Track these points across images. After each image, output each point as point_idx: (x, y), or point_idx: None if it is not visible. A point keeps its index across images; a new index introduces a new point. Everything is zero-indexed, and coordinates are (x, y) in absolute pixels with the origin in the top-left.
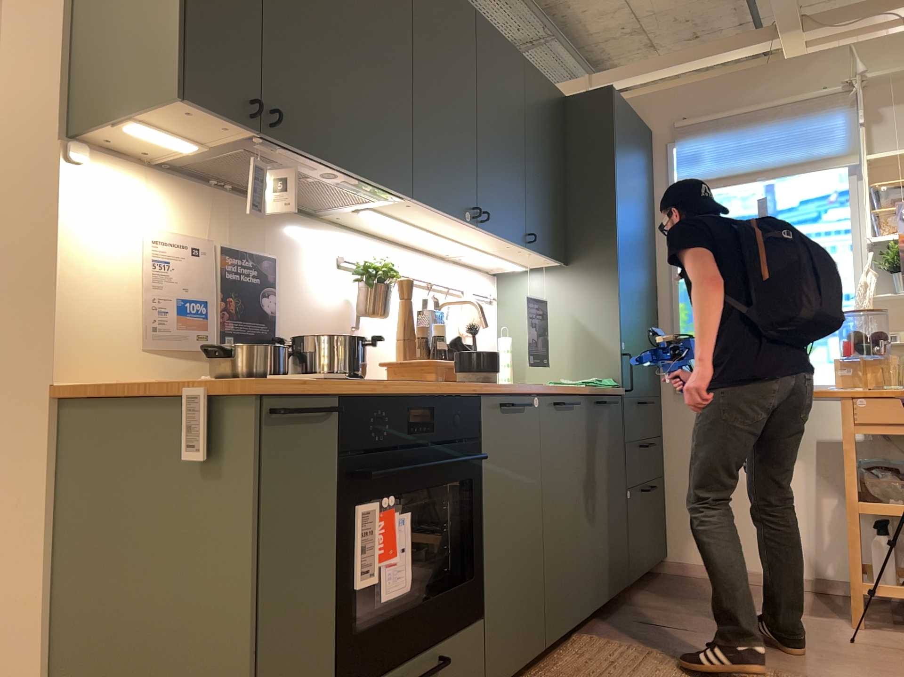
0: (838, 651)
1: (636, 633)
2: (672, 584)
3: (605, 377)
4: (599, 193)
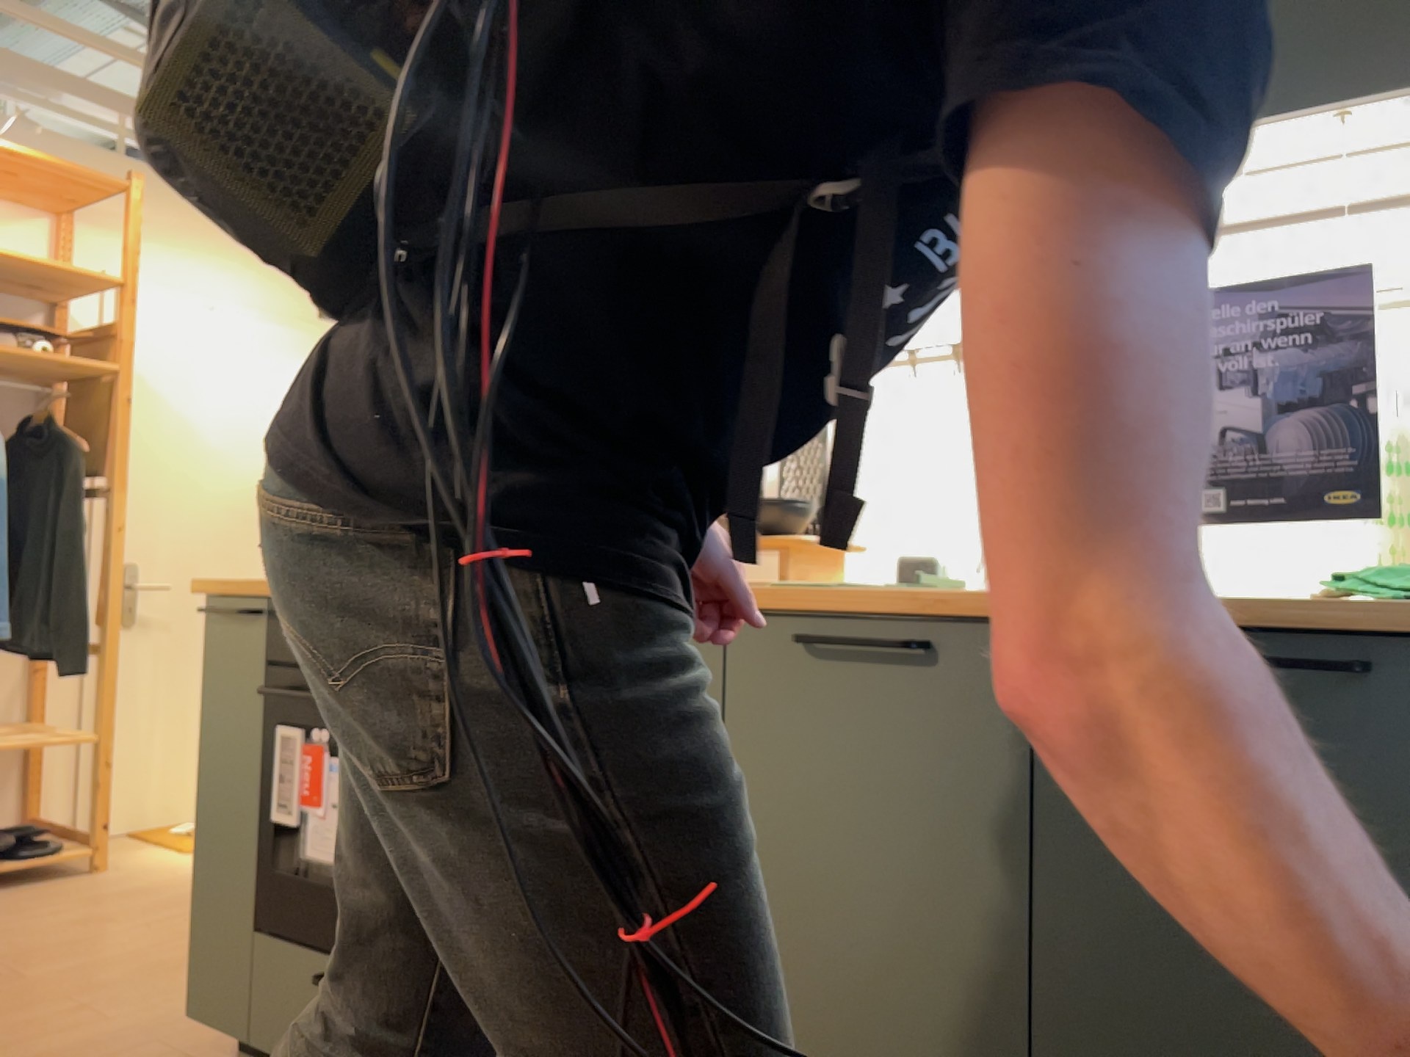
0: None
1: None
2: None
3: None
4: None
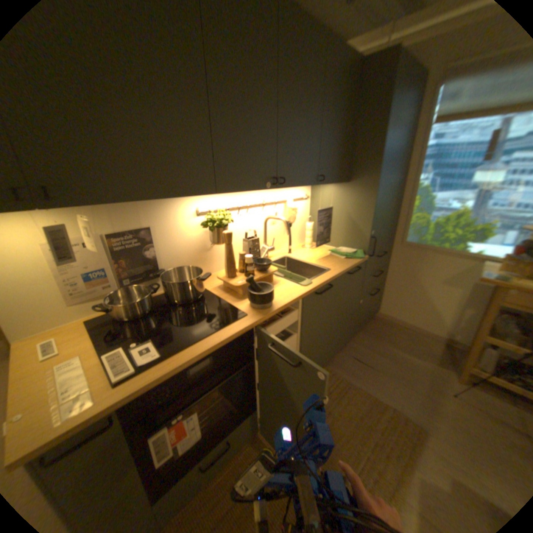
0: (444, 403)
1: (349, 367)
2: (377, 327)
3: (358, 248)
4: (374, 136)
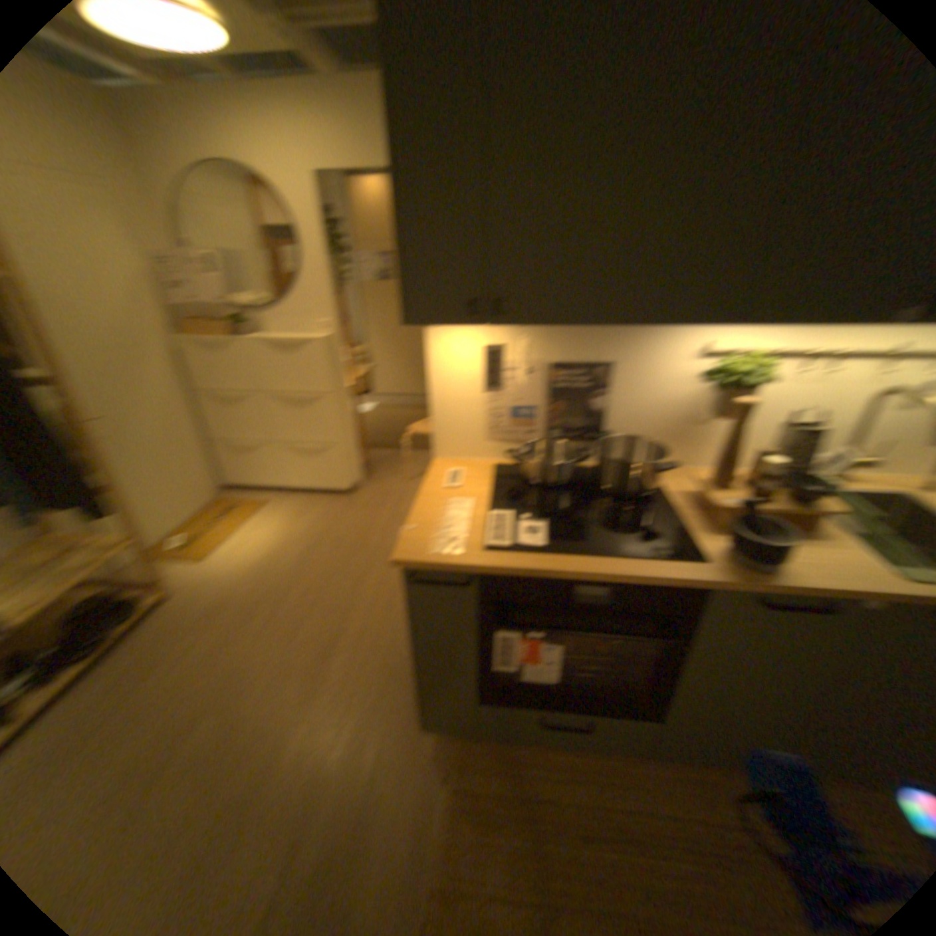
0: None
1: None
2: None
3: None
4: None
